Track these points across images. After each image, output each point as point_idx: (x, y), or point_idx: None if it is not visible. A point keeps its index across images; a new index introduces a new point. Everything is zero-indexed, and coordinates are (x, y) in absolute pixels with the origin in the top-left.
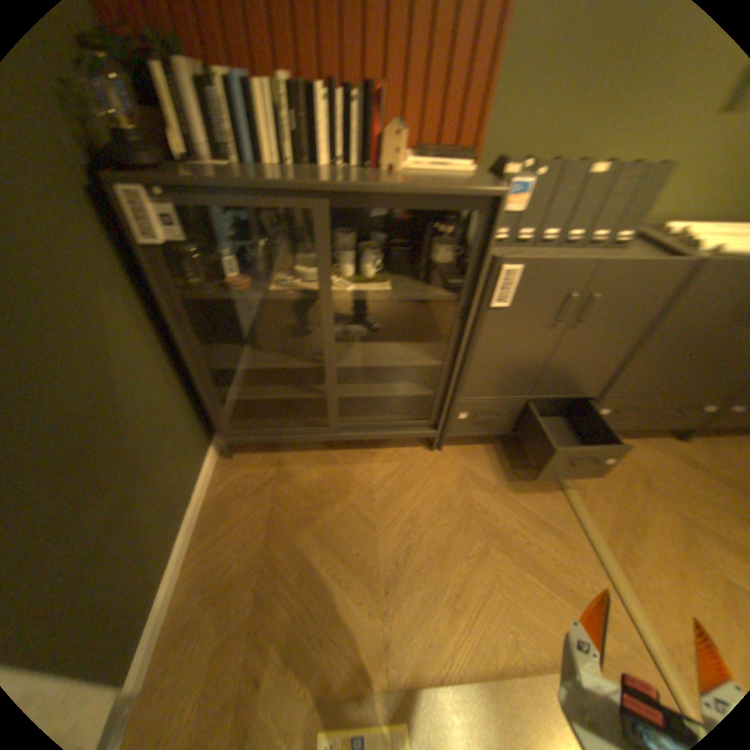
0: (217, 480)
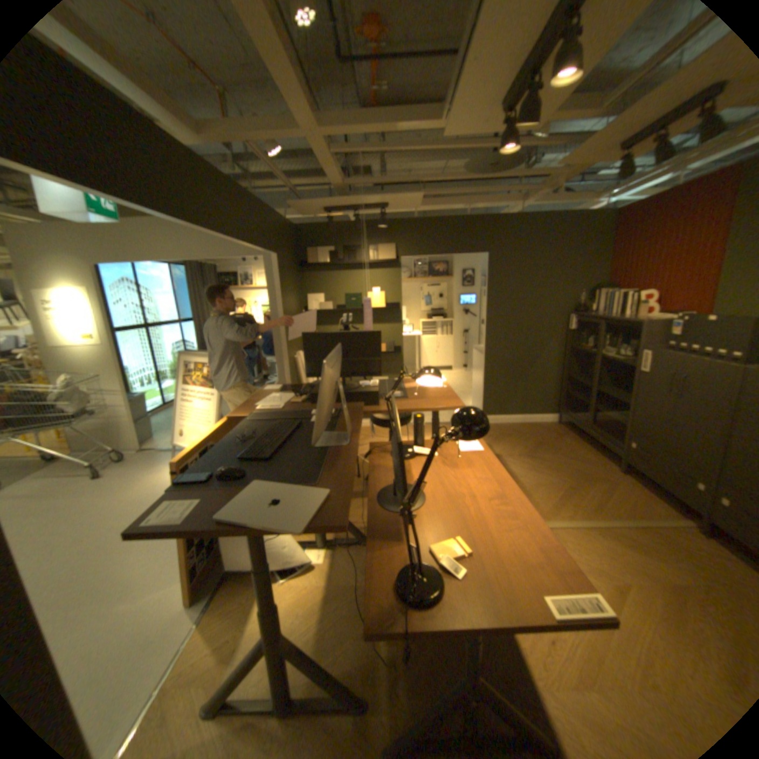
0: (547, 423)
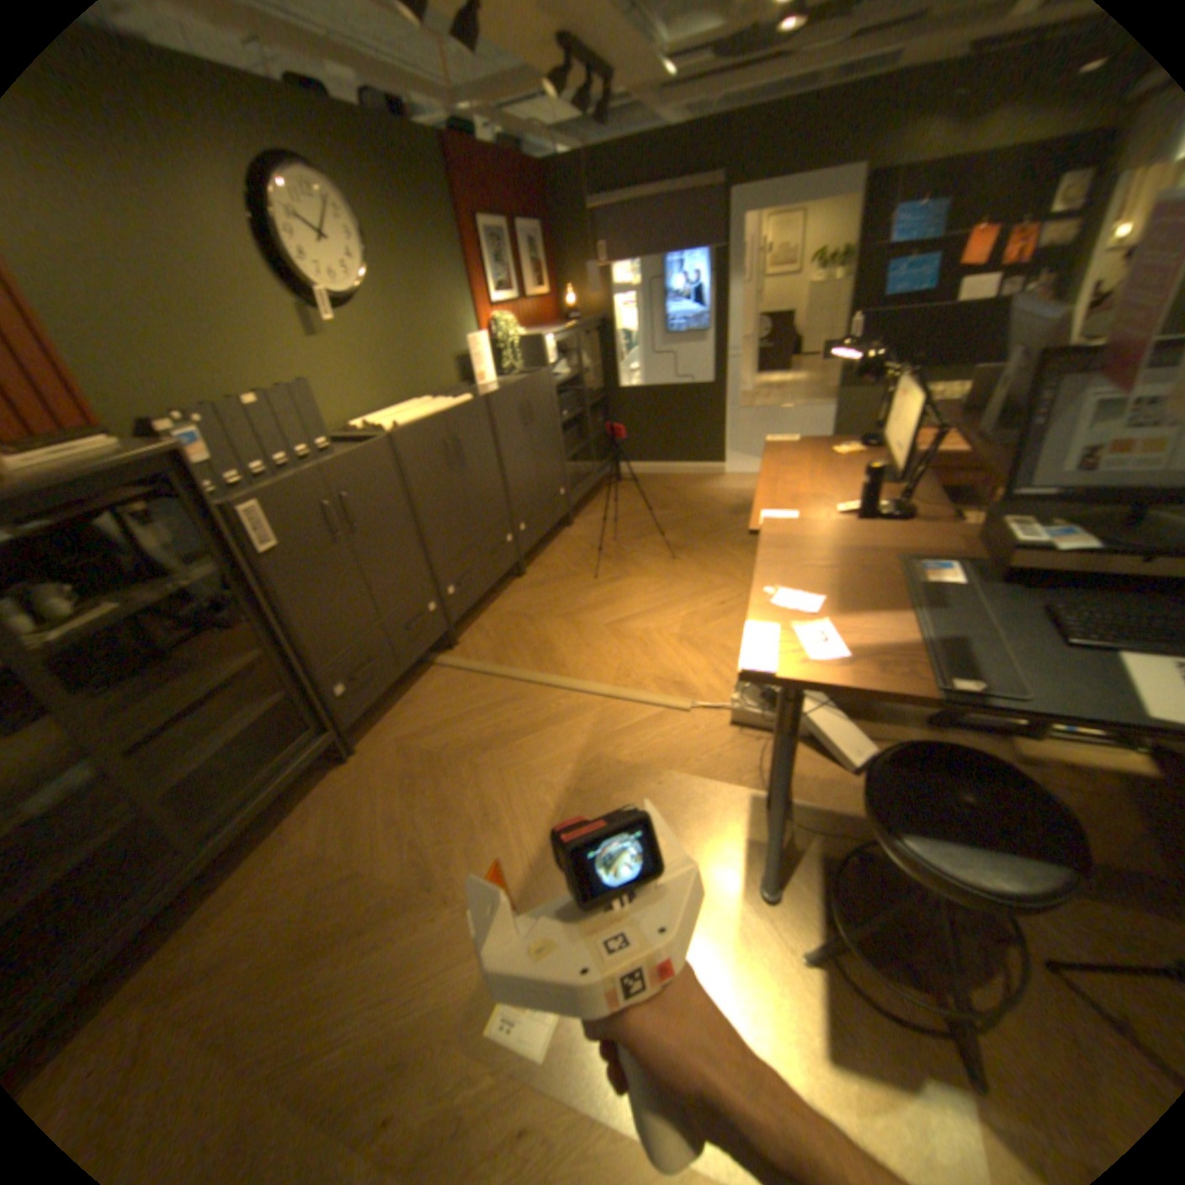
0: None
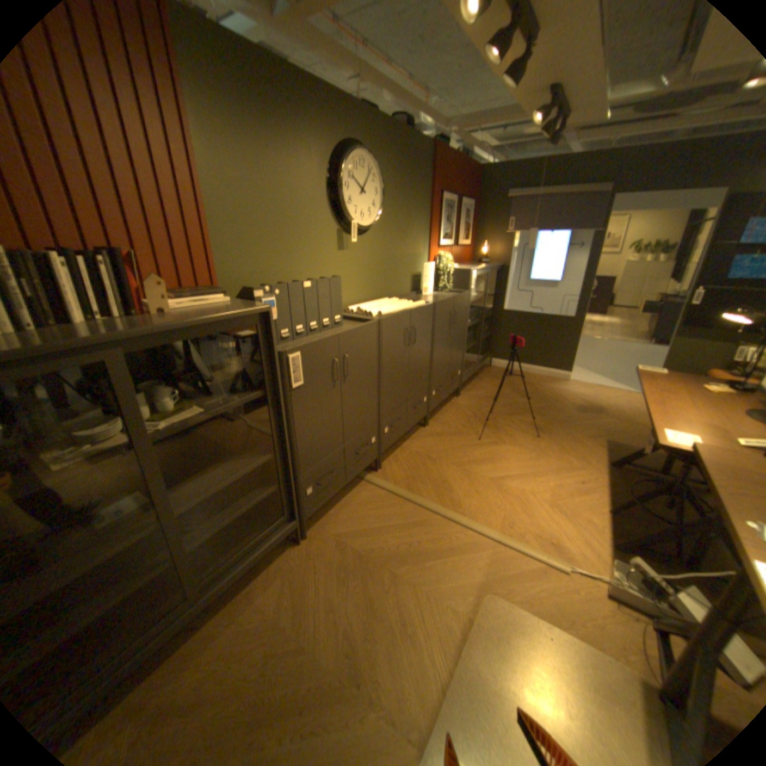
0: None
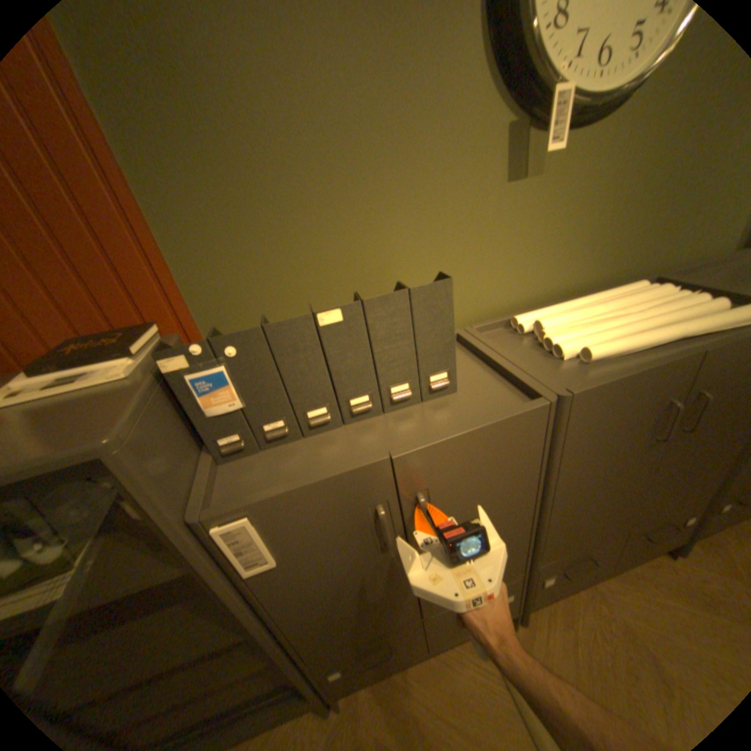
0: None
